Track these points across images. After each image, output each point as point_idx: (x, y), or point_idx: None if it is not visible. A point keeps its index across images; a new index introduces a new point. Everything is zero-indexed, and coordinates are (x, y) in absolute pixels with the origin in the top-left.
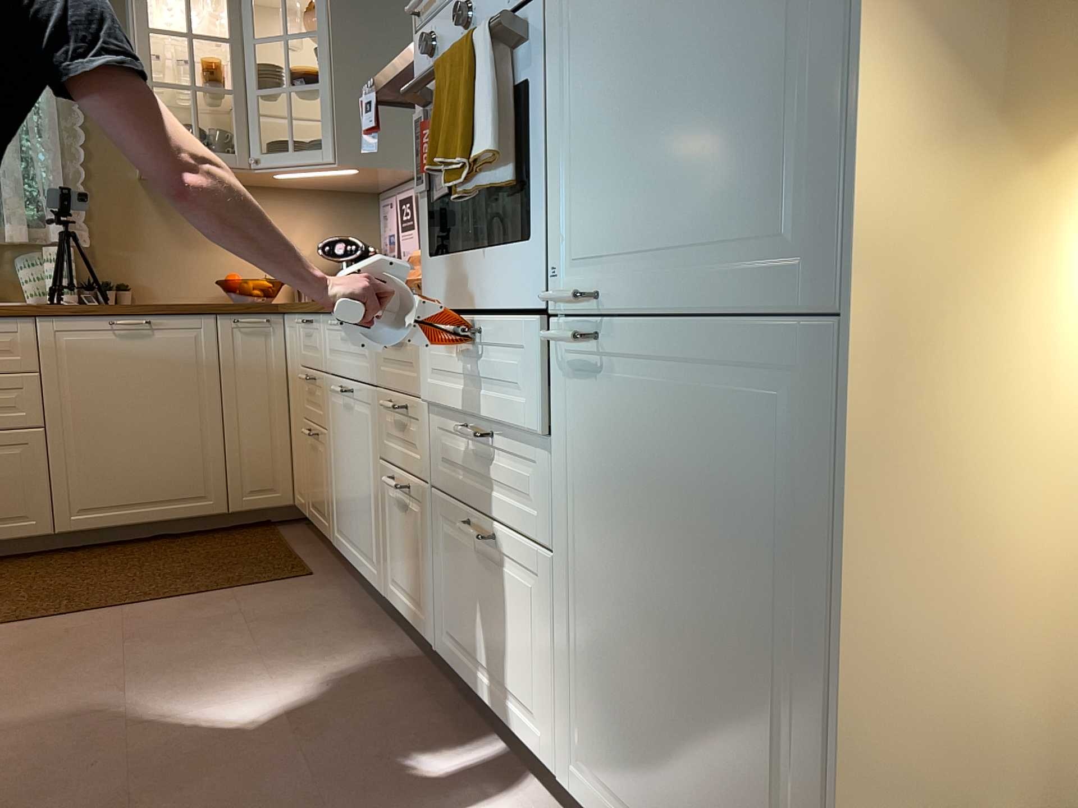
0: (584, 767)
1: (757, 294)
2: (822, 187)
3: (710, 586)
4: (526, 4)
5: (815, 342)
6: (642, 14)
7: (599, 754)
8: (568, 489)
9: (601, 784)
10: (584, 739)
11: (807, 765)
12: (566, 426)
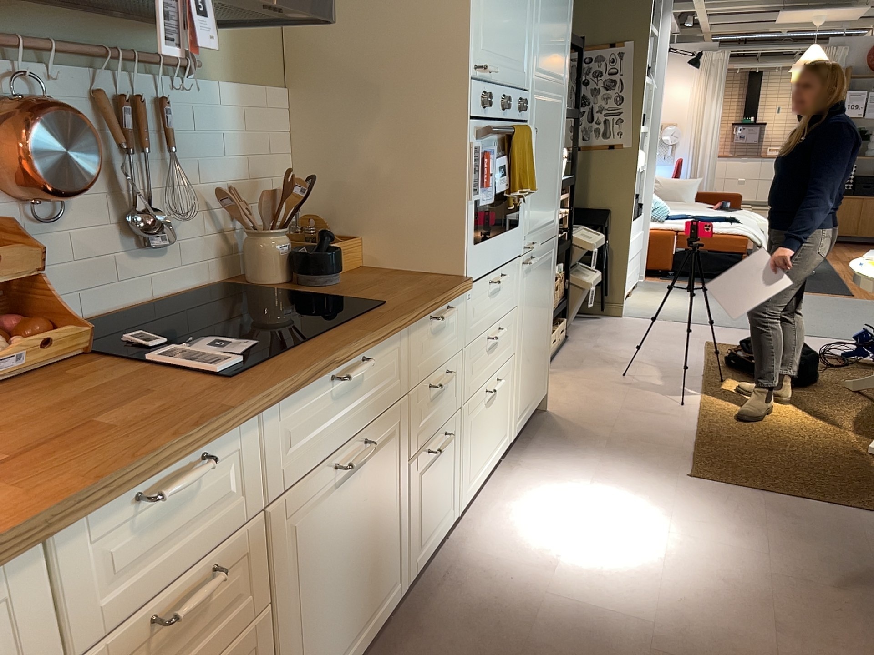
0: (517, 418)
1: (551, 233)
2: (556, 208)
3: (542, 311)
4: (522, 121)
5: (554, 241)
6: (544, 152)
7: (522, 403)
8: (521, 320)
9: (521, 414)
10: (518, 408)
11: (548, 334)
12: (522, 296)
